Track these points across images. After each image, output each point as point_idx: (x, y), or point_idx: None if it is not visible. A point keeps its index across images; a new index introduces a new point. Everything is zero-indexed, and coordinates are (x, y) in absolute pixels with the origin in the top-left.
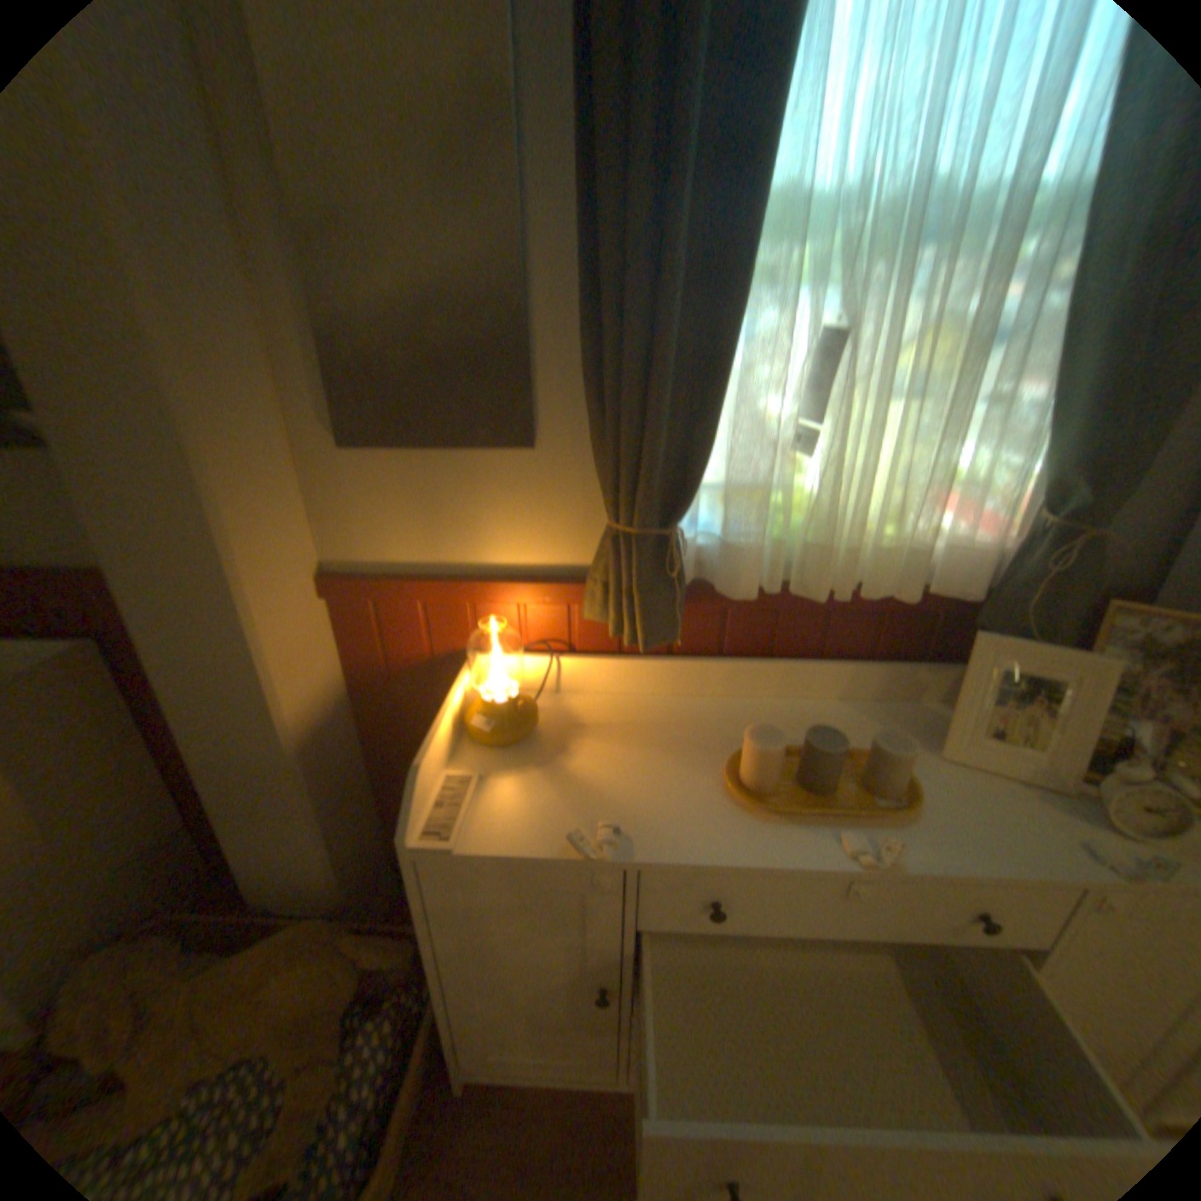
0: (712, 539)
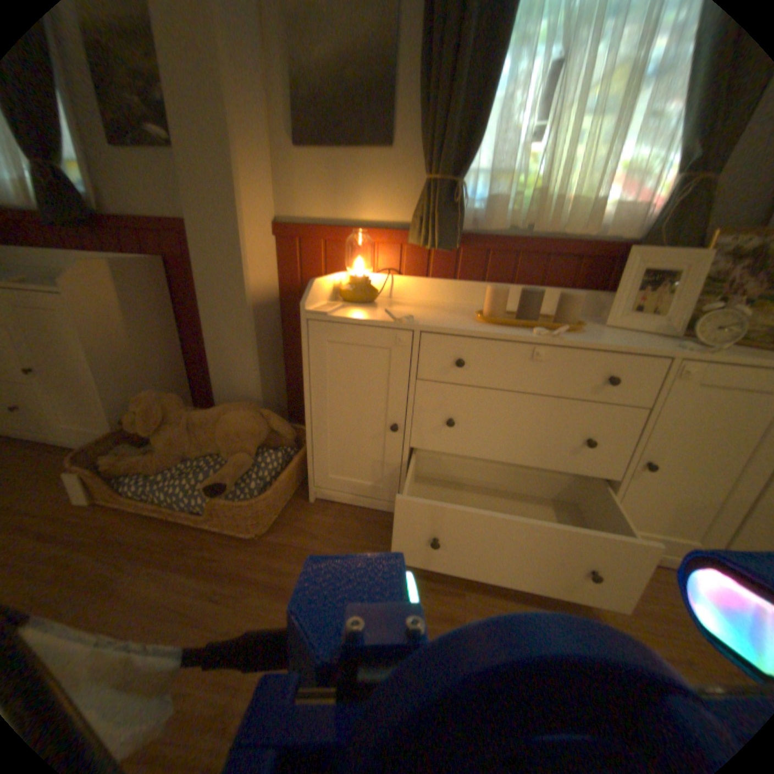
0: (483, 203)
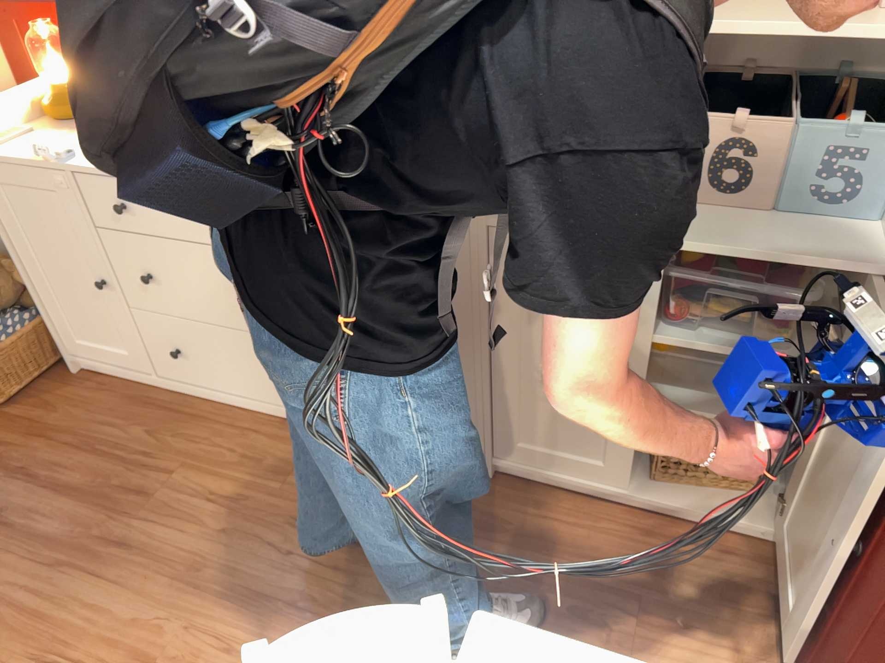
0: None
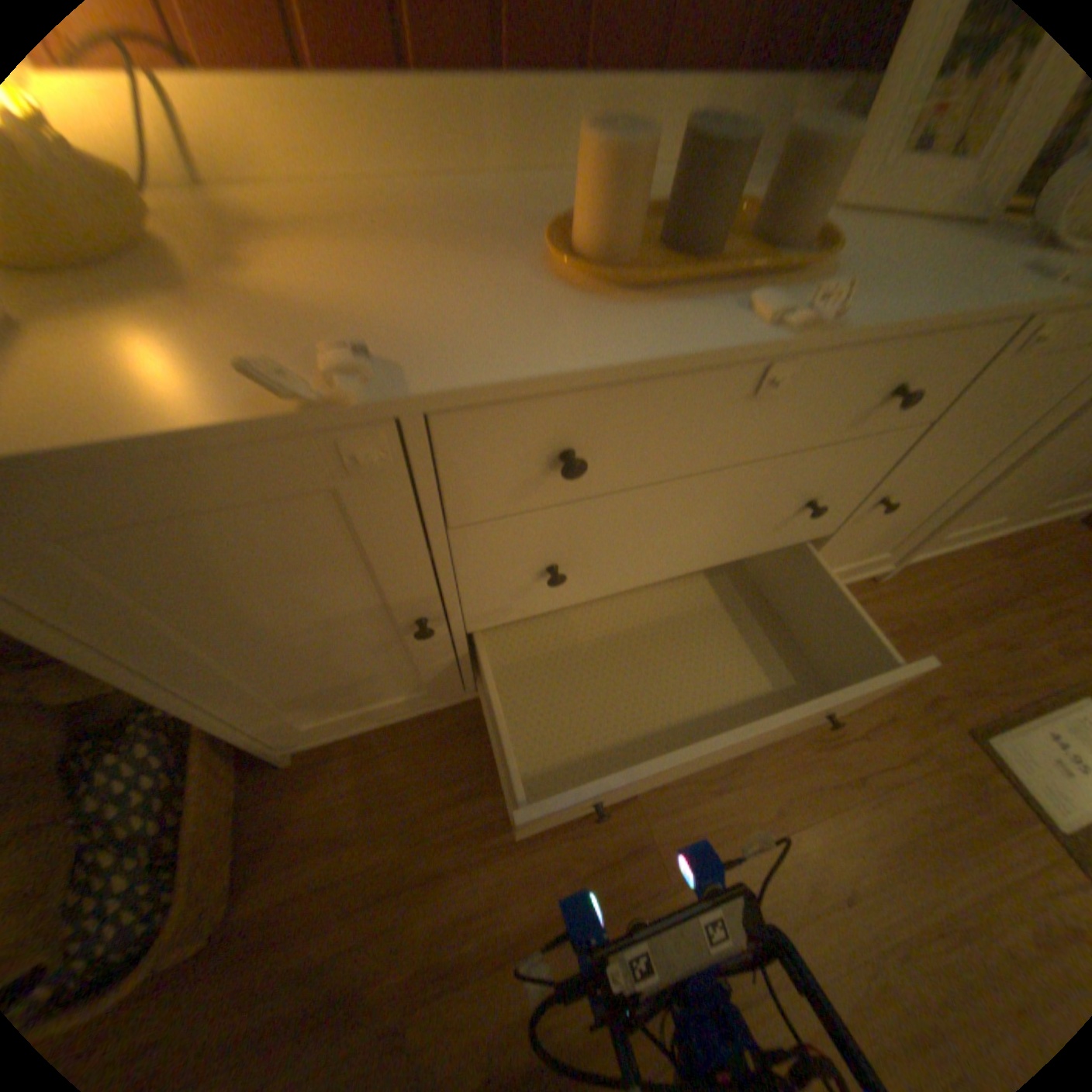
0: None
